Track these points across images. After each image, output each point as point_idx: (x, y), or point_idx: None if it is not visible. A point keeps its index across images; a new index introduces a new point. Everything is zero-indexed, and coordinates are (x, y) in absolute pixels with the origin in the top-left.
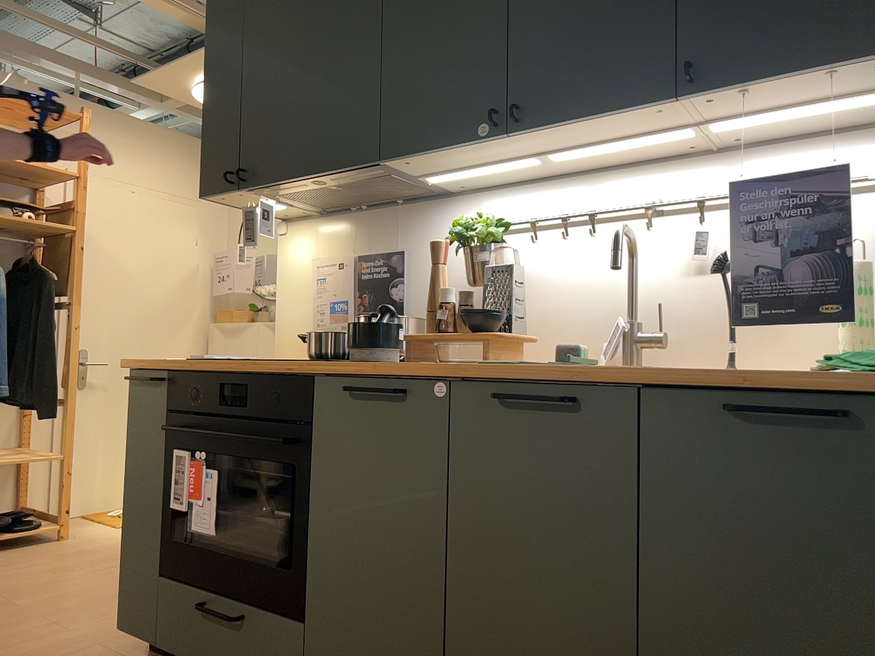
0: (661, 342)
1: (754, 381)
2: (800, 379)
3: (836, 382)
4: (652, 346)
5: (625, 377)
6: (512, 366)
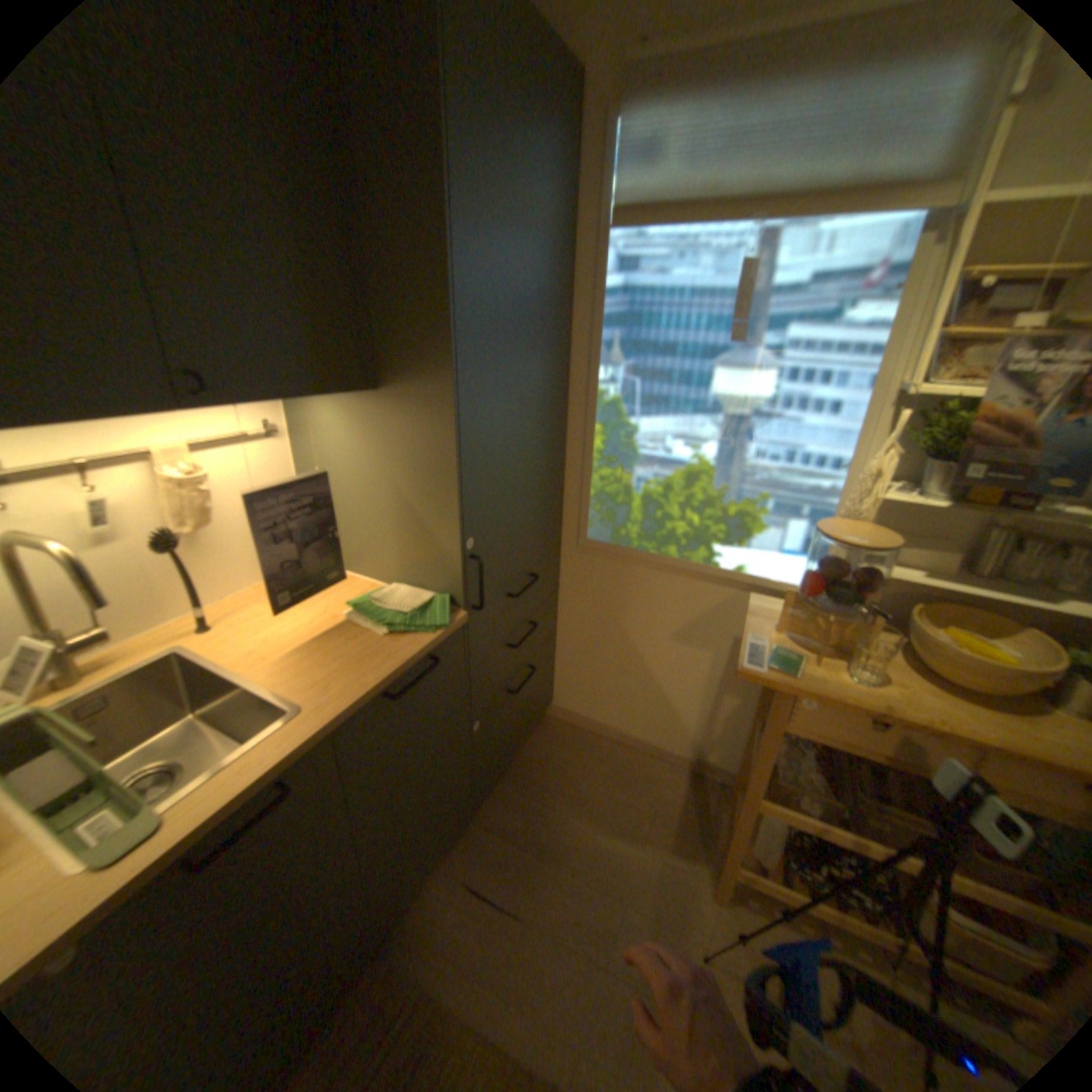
0: (103, 638)
1: (399, 674)
2: (407, 654)
3: (423, 645)
4: (89, 647)
5: (325, 734)
6: (178, 824)
